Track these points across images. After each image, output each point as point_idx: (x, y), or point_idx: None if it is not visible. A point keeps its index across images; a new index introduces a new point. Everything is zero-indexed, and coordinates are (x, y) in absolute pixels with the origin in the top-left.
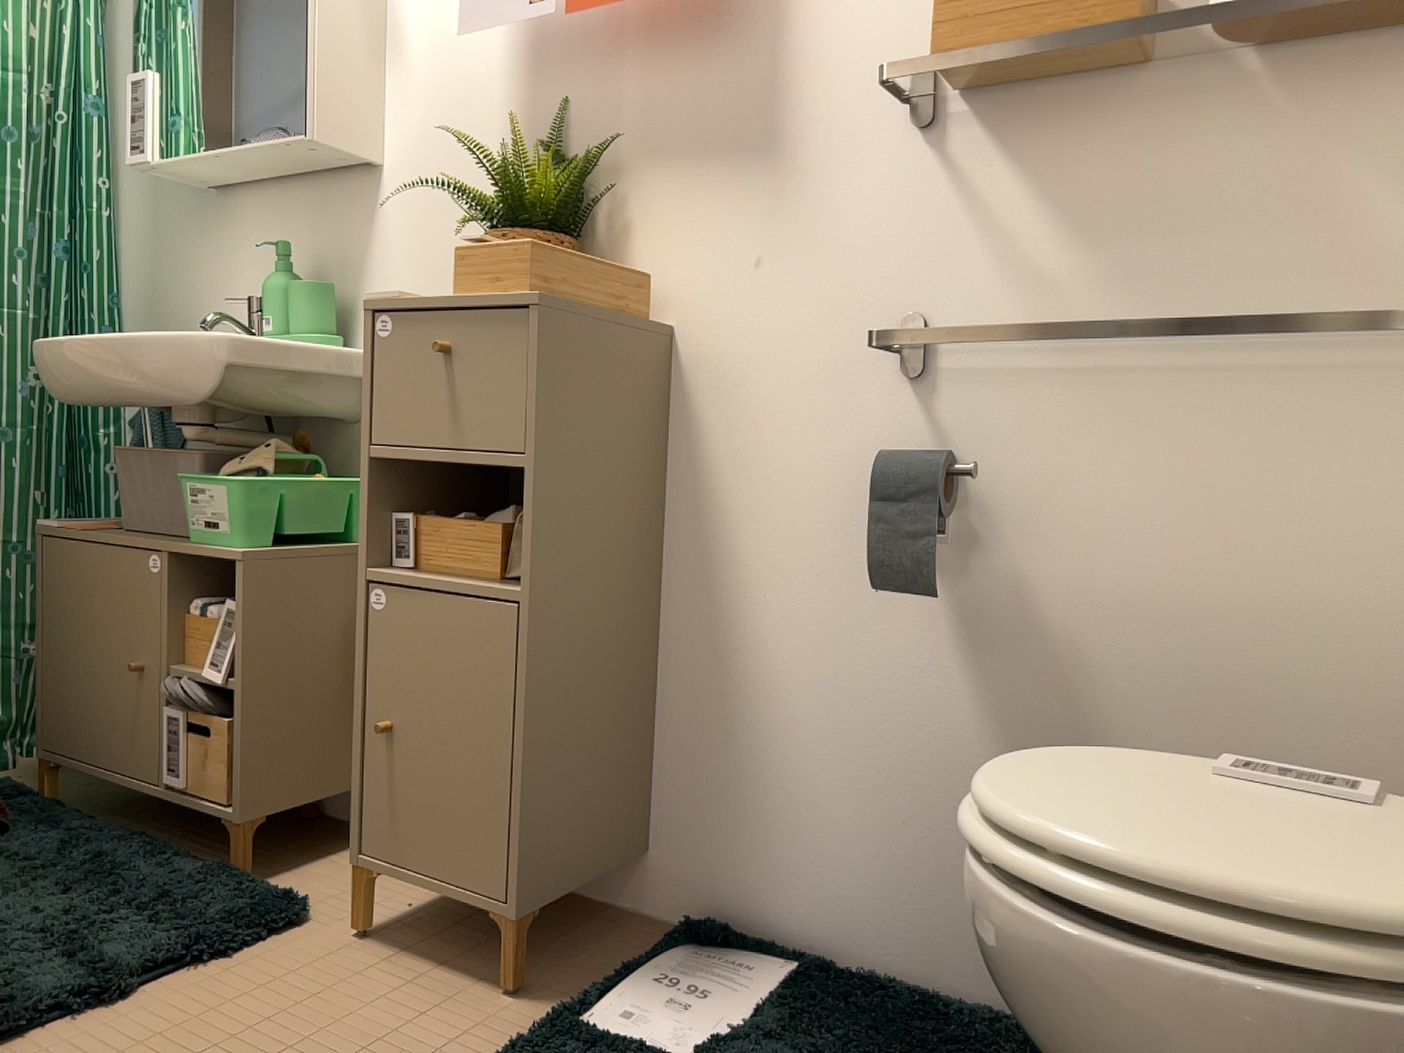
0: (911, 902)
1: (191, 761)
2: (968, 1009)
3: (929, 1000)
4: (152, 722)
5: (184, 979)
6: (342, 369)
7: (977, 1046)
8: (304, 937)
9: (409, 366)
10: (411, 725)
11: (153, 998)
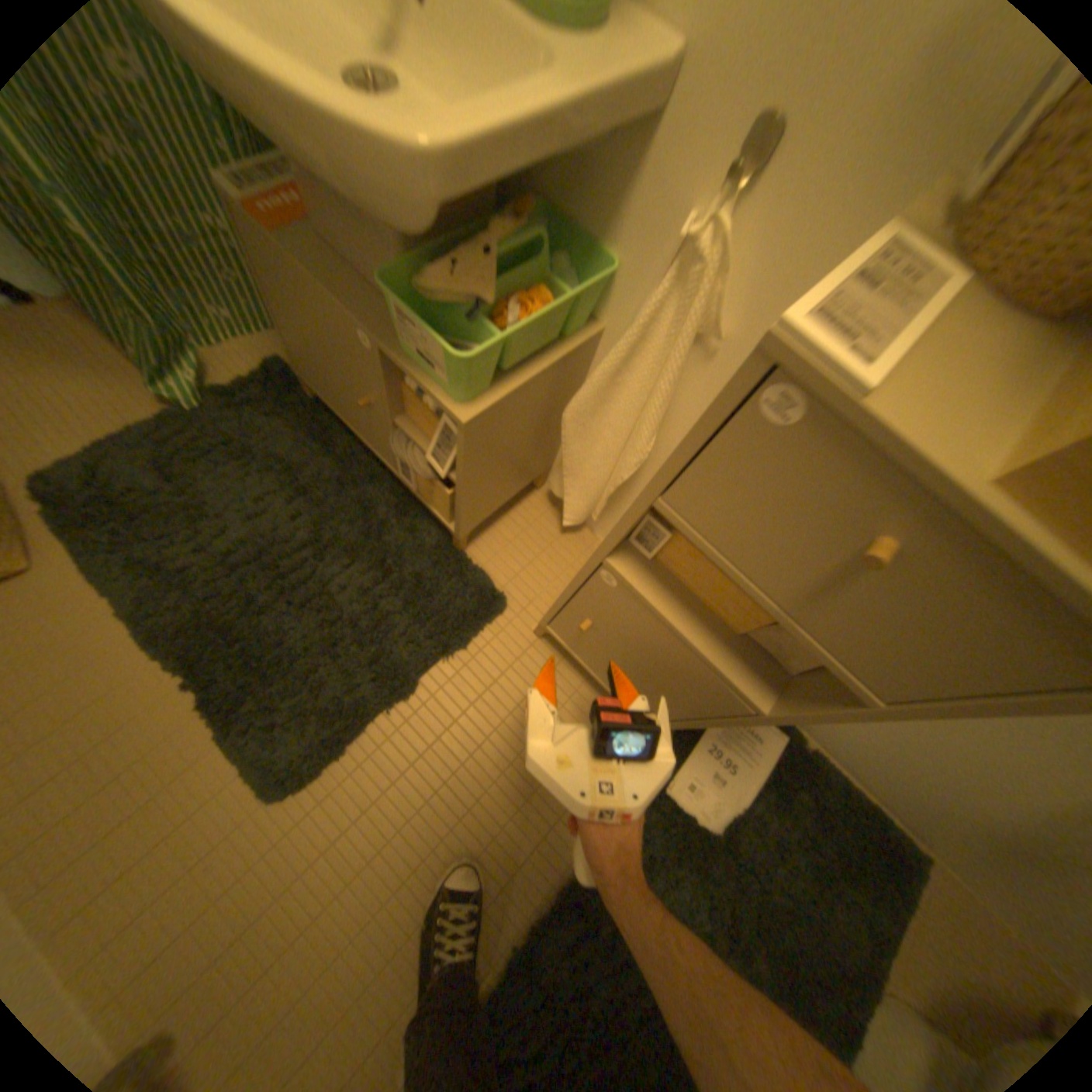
0: (885, 767)
1: (423, 484)
2: (876, 813)
3: (858, 802)
4: (387, 438)
5: (446, 674)
6: (613, 117)
7: (875, 859)
8: (509, 629)
9: (797, 490)
10: (614, 640)
11: (432, 693)
